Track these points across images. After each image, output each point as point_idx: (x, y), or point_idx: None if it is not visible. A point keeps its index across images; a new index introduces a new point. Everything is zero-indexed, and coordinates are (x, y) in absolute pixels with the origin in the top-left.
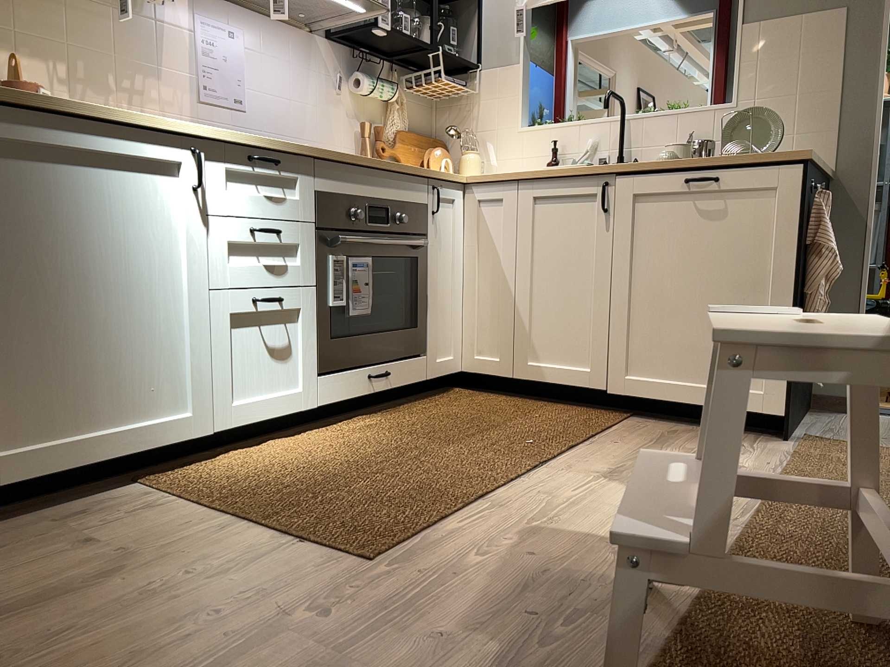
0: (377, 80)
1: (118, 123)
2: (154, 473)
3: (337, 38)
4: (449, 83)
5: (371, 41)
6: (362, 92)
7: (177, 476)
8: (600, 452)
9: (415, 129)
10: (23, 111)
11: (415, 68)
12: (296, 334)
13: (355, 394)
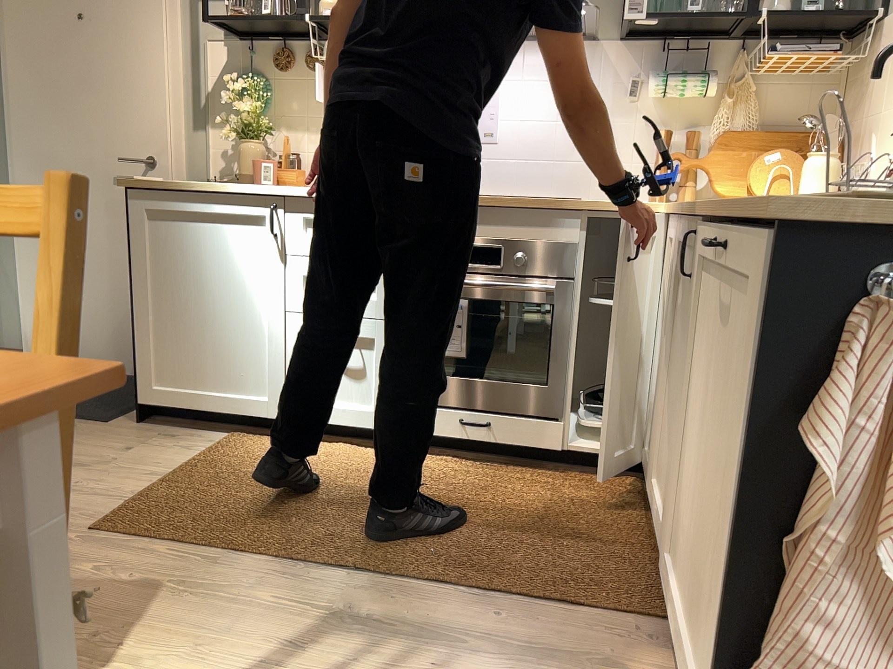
0: (670, 76)
1: (217, 192)
2: (251, 433)
3: (625, 35)
4: (786, 56)
5: (670, 27)
6: (648, 95)
7: (250, 440)
8: (424, 608)
9: (788, 123)
10: (165, 192)
11: (787, 35)
12: (371, 362)
13: (442, 435)
